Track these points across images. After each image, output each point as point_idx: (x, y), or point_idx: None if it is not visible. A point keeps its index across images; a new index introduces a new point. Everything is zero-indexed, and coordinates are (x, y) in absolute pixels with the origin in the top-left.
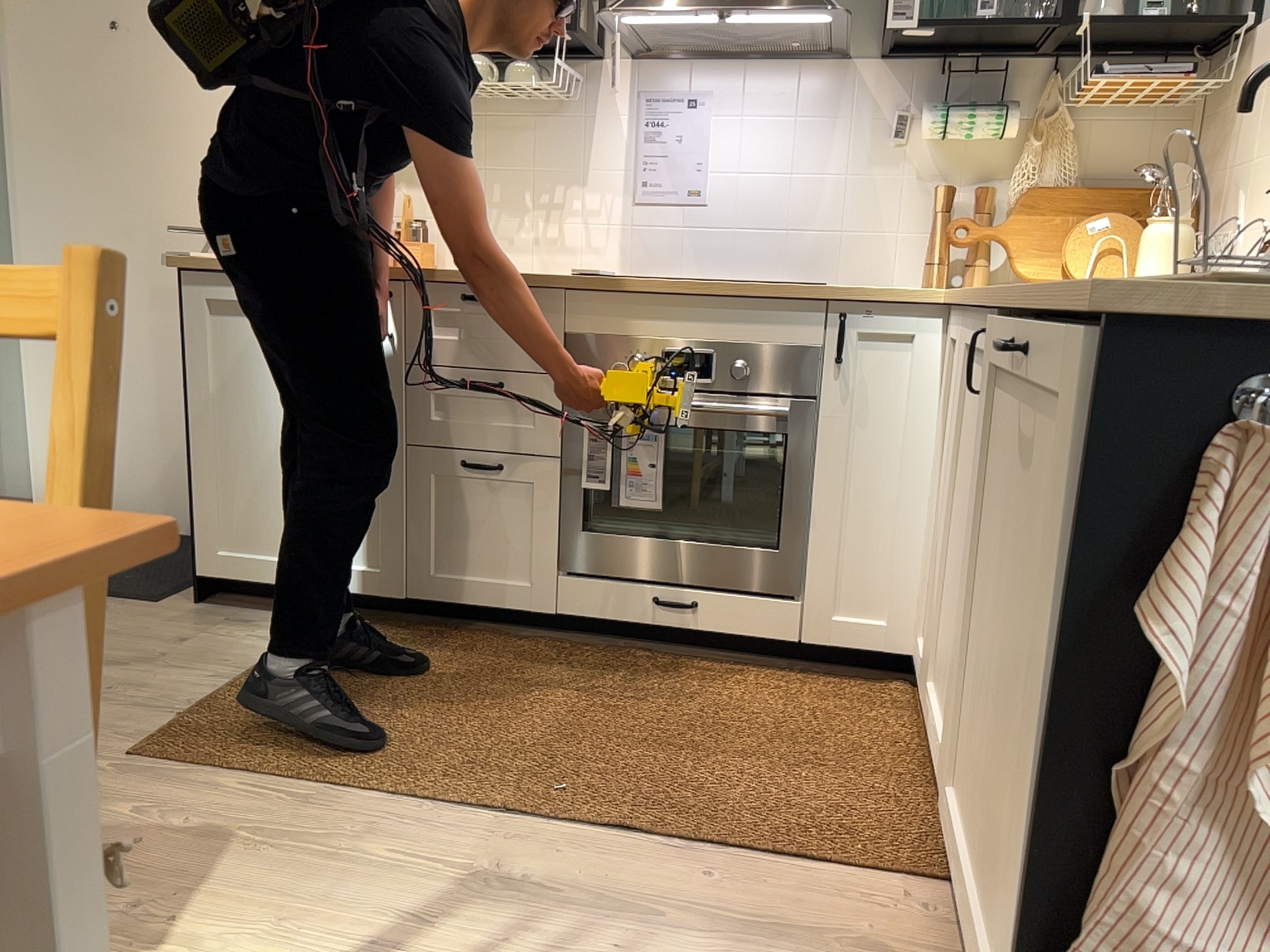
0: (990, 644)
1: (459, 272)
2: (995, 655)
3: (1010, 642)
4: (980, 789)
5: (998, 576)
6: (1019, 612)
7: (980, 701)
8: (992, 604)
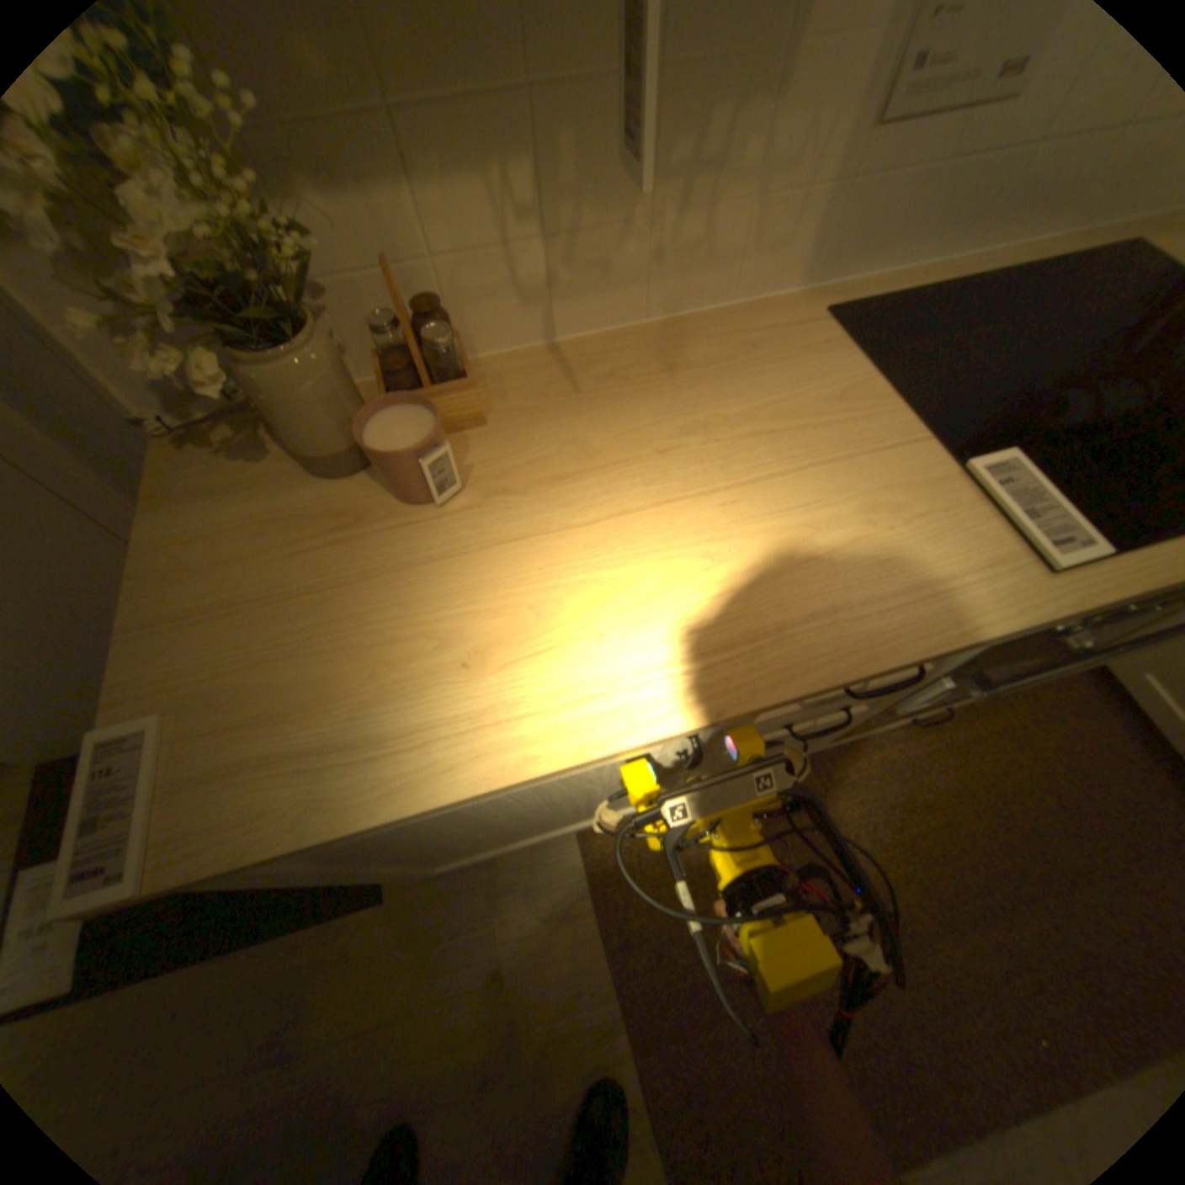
0: None
1: (864, 670)
2: None
3: None
4: None
5: None
6: None
7: None
8: None
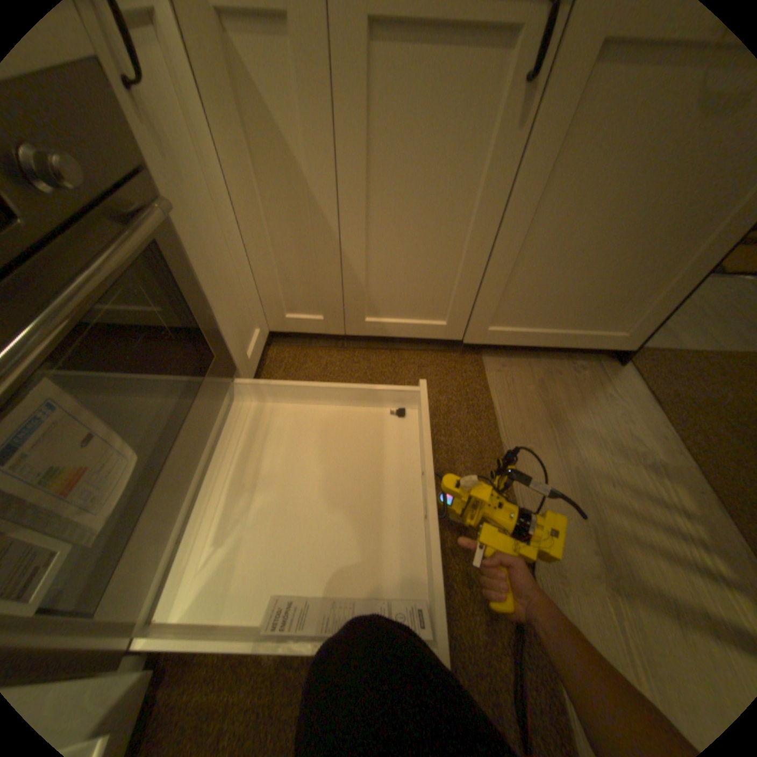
0: (547, 247)
1: None
2: (563, 248)
3: (604, 231)
4: (533, 309)
5: (566, 207)
6: (628, 210)
7: (522, 279)
8: (545, 227)
